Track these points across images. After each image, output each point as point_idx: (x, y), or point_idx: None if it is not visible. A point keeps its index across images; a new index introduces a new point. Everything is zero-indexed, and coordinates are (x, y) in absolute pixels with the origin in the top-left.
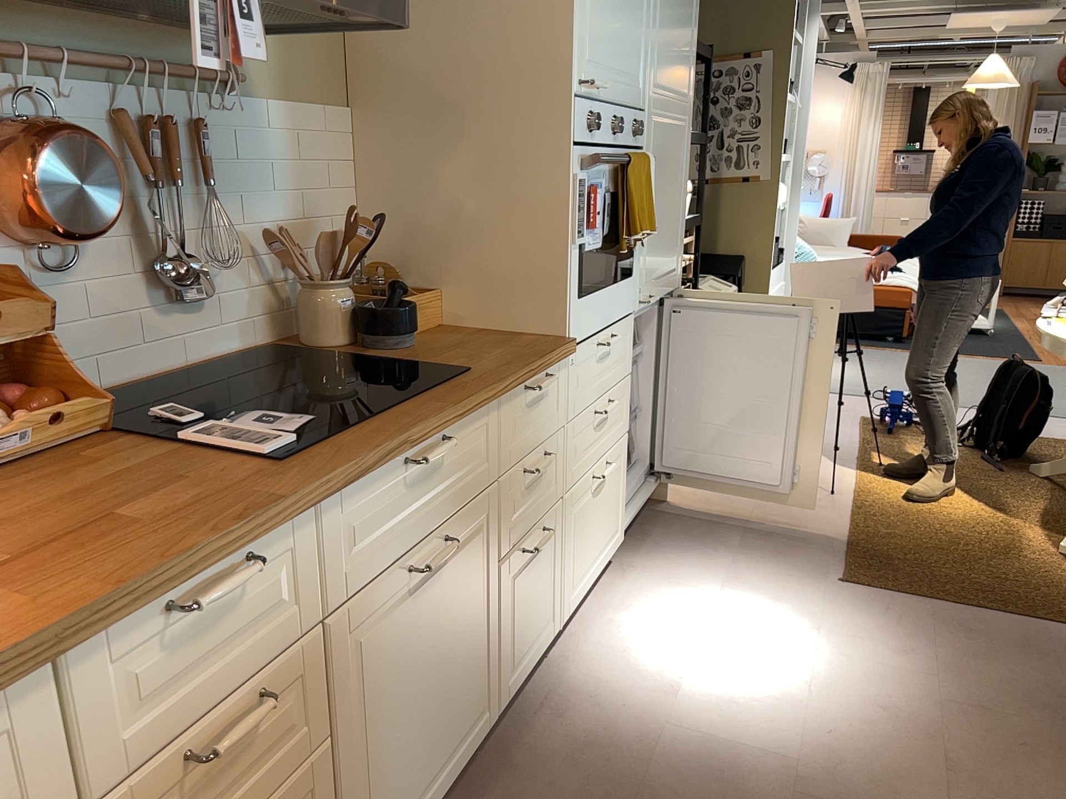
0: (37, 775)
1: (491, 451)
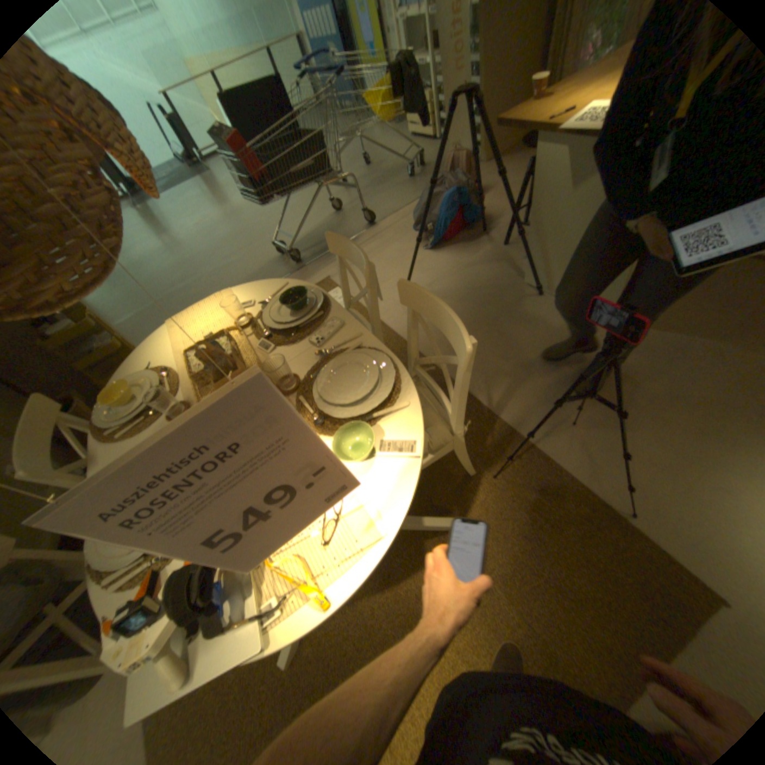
0: None
1: None
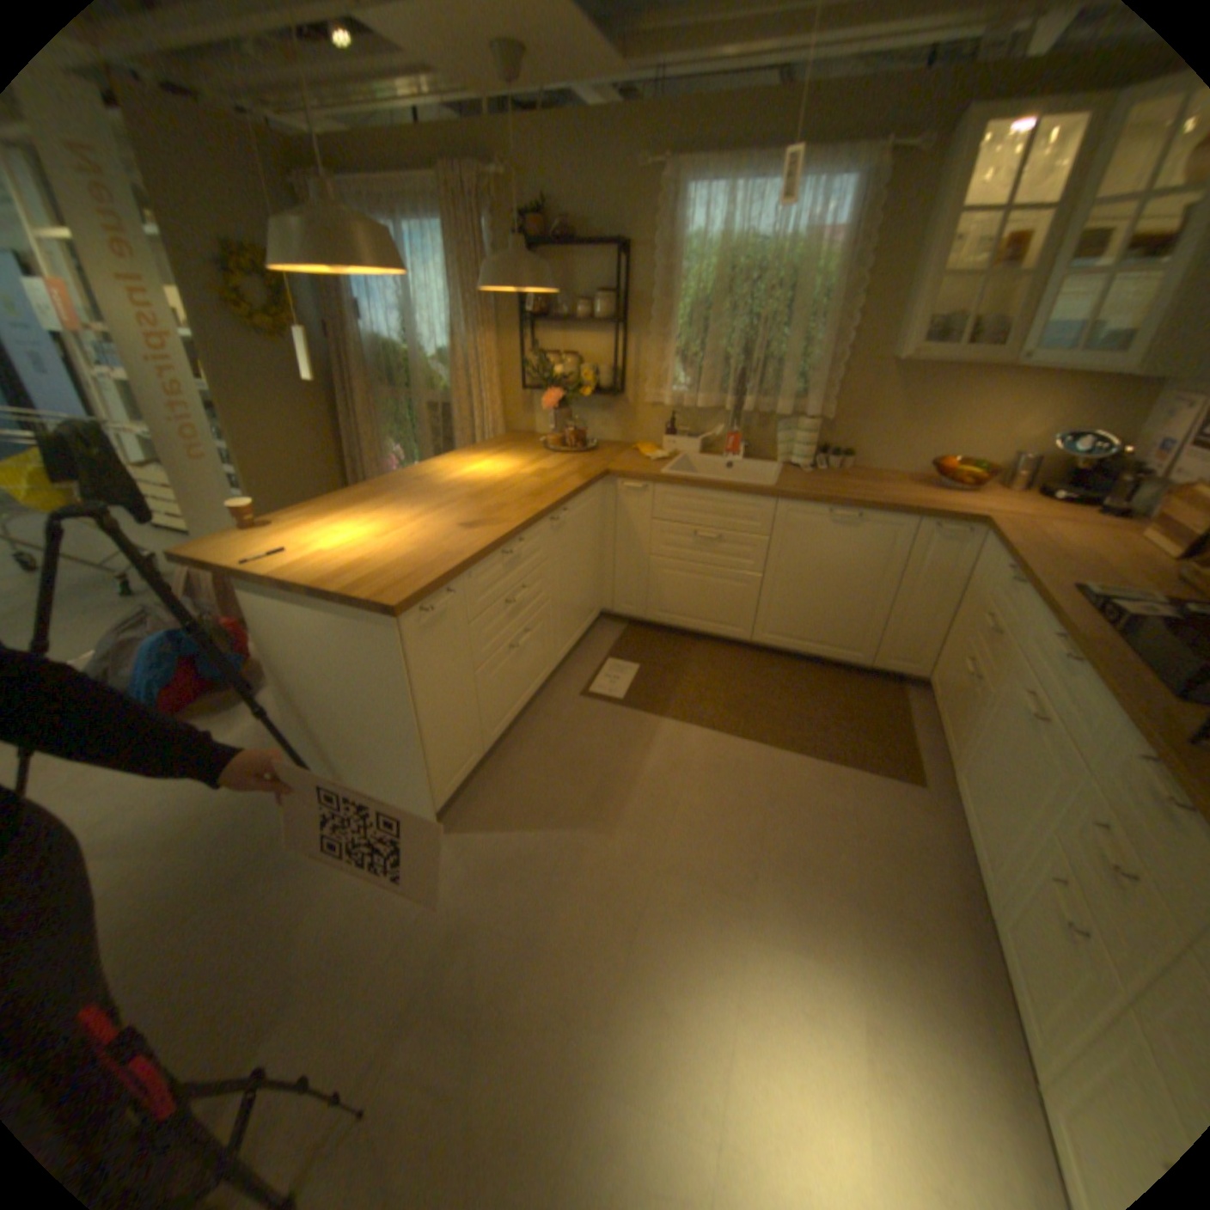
0: (994, 573)
1: (1100, 741)
